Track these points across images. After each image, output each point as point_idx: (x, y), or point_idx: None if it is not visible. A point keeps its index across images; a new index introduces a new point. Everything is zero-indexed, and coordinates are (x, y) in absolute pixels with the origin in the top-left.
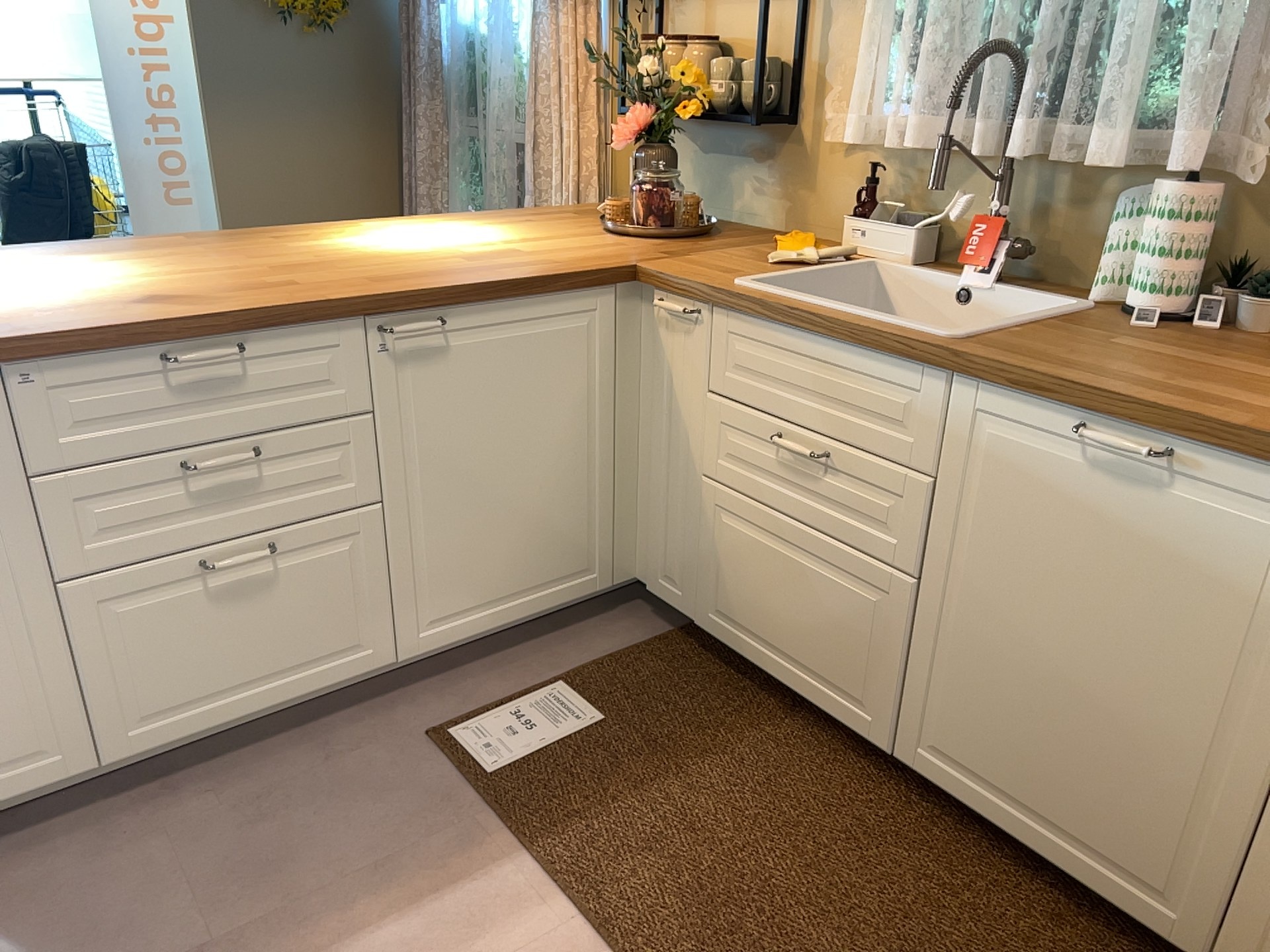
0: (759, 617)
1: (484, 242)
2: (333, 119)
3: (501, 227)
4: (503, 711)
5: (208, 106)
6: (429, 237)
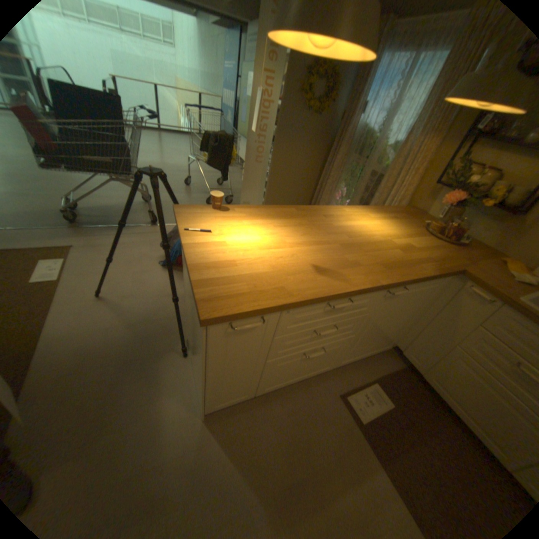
0: (463, 398)
1: (396, 235)
2: (310, 144)
3: (391, 221)
4: (363, 394)
5: (277, 134)
6: (374, 226)
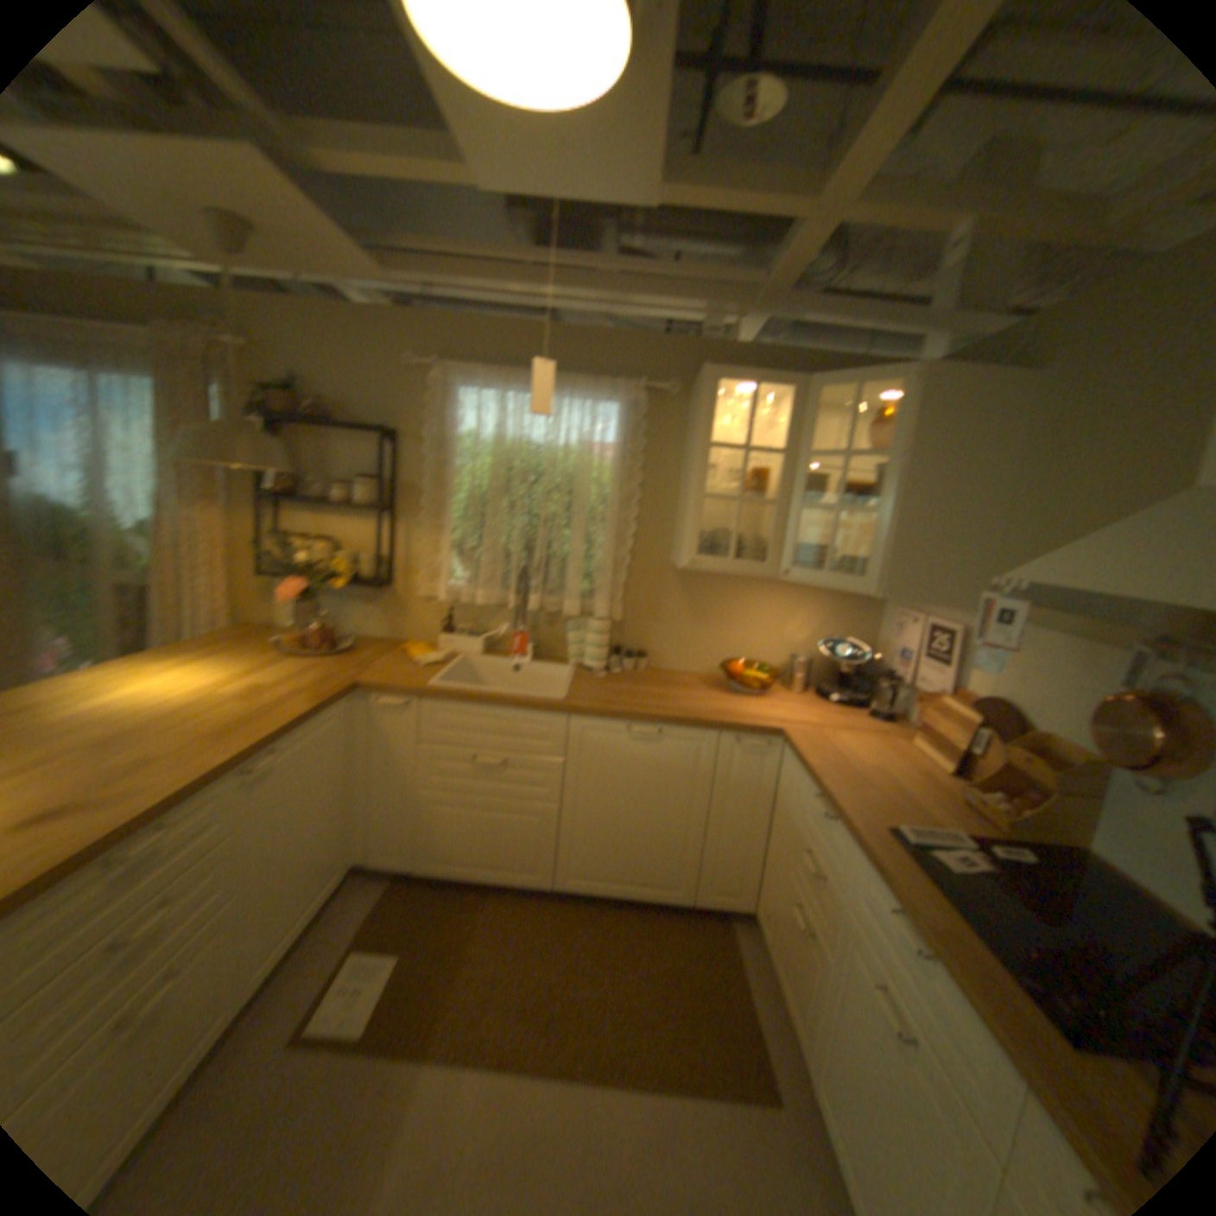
0: (461, 858)
1: (214, 686)
2: None
3: (197, 668)
4: (325, 1003)
5: None
6: (158, 689)
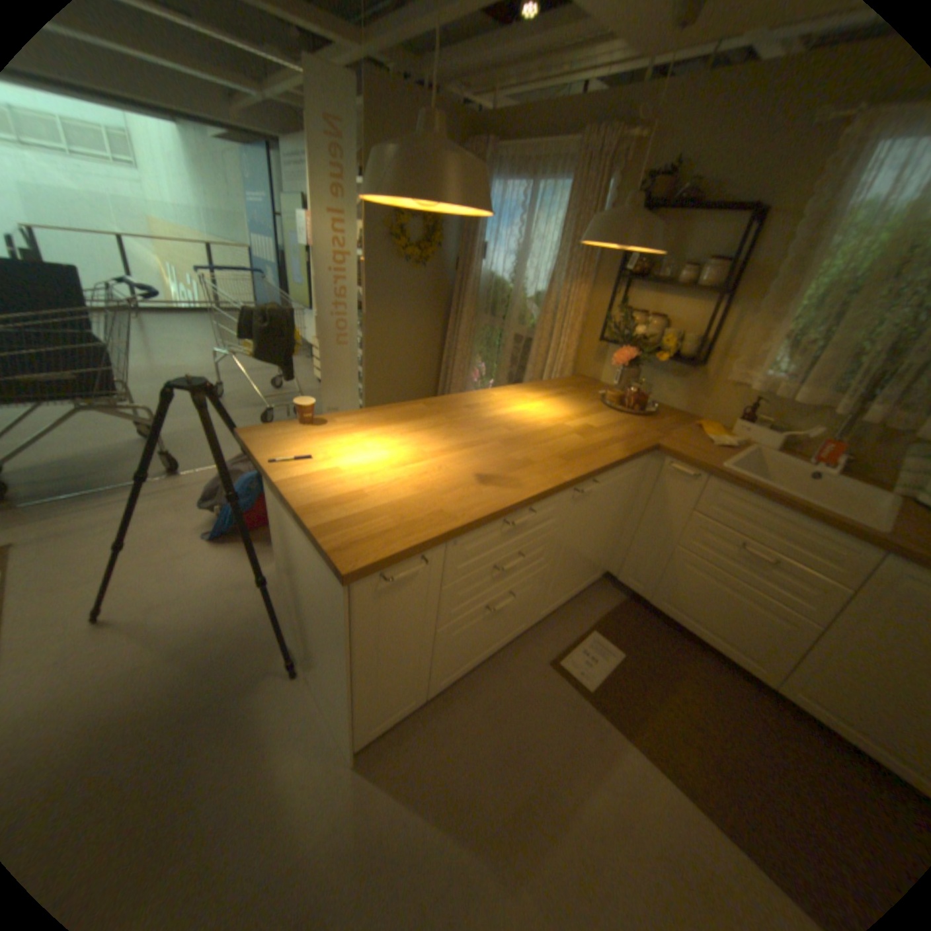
0: (701, 614)
1: (567, 416)
2: (418, 308)
3: (557, 400)
4: (579, 651)
5: (365, 300)
6: (537, 410)
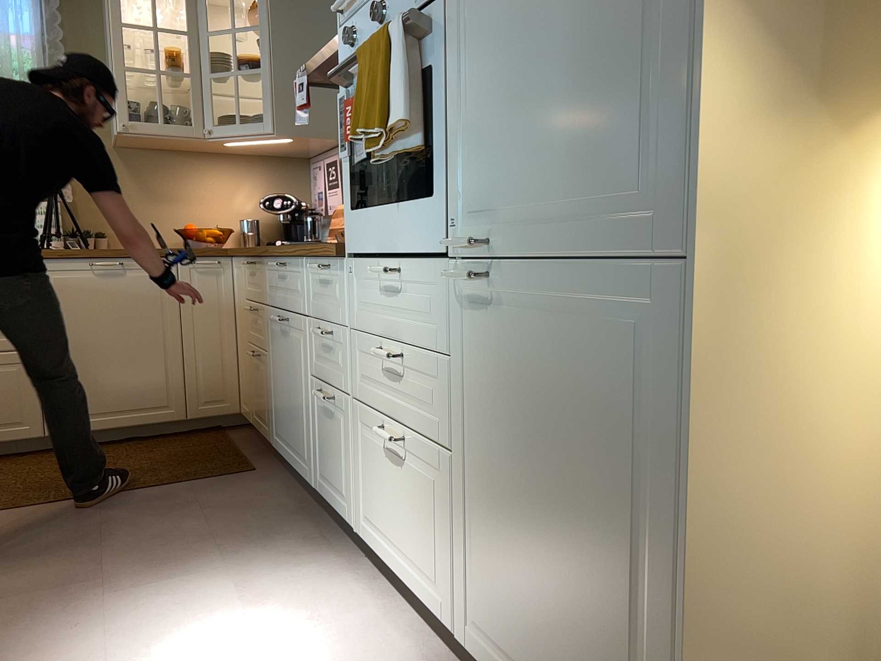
0: None
1: None
2: None
3: None
4: None
5: None
6: None
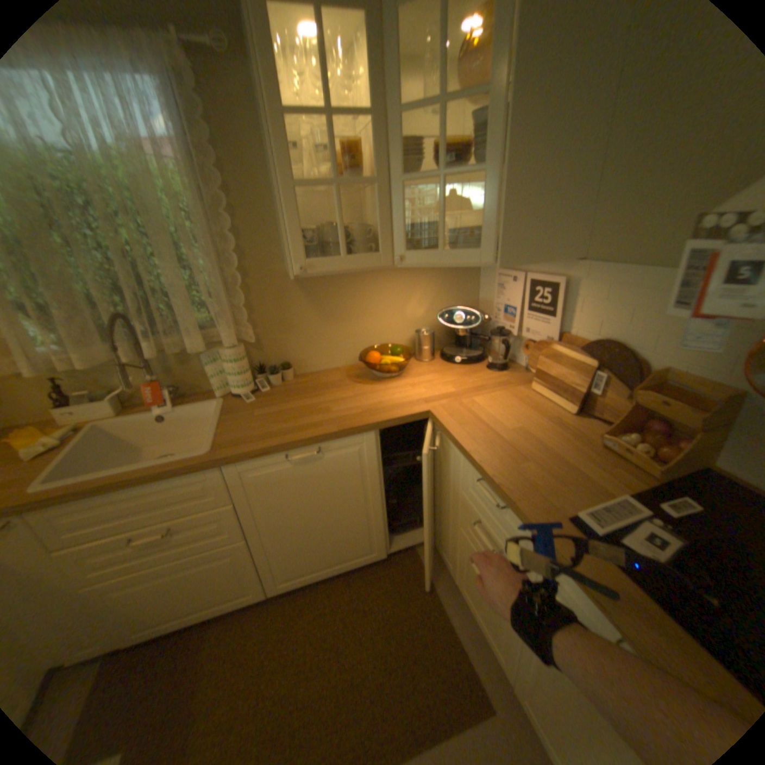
0: (166, 613)
1: None
2: None
3: None
4: None
5: None
6: None
